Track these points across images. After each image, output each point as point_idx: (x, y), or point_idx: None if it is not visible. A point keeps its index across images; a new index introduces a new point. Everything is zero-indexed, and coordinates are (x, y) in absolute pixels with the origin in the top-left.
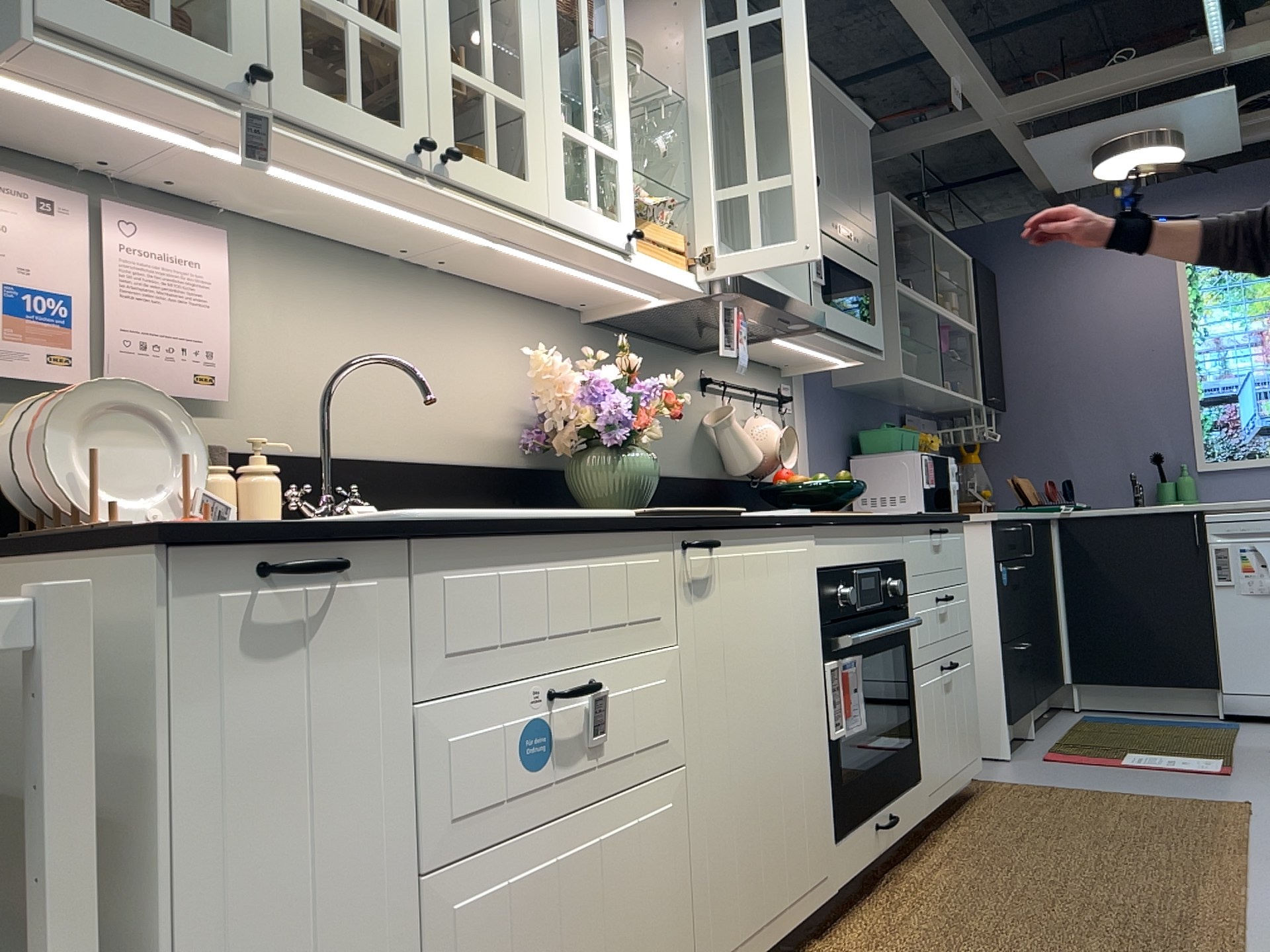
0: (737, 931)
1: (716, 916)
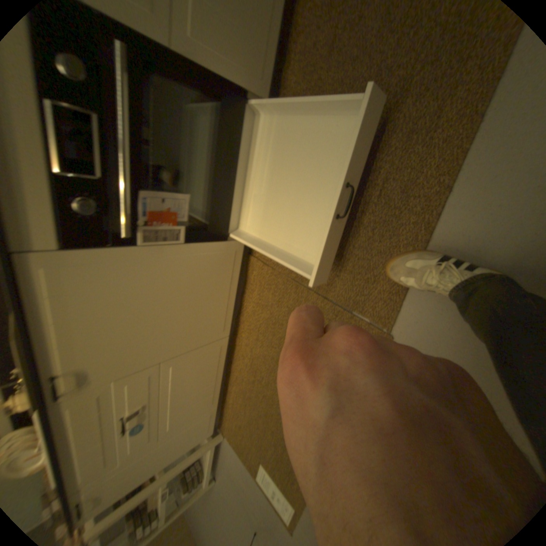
0: (223, 318)
1: (214, 331)
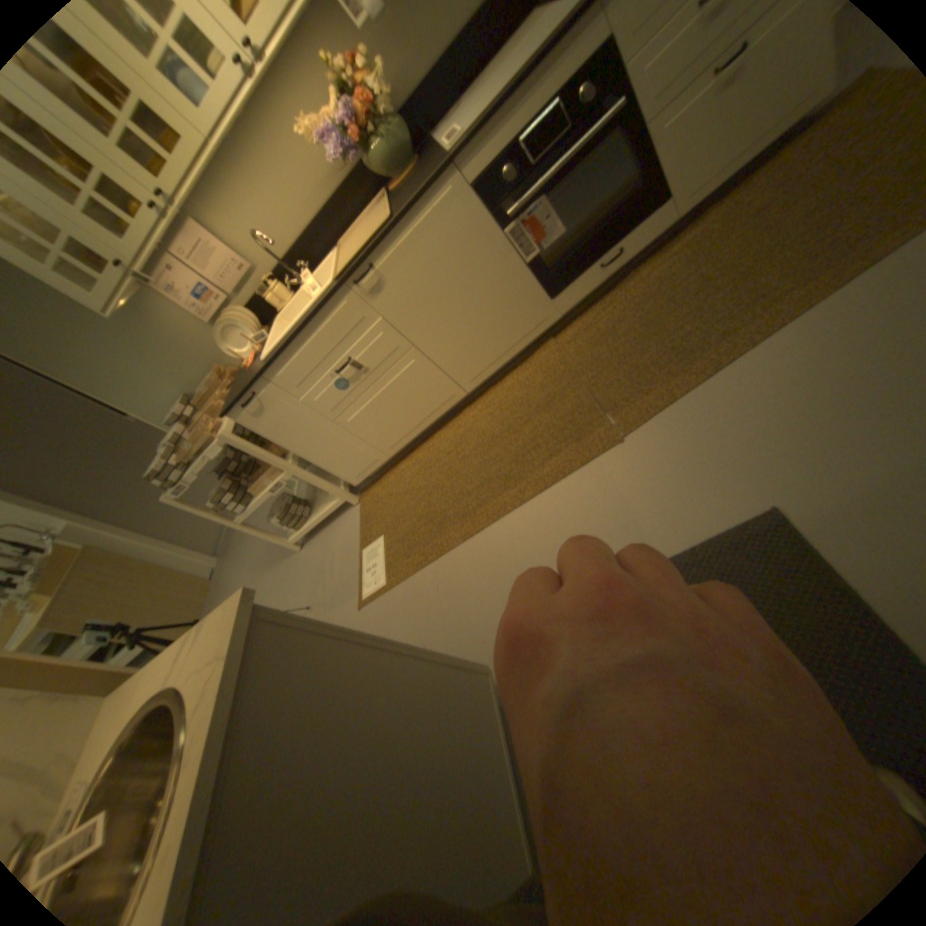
0: (480, 367)
1: (463, 370)
